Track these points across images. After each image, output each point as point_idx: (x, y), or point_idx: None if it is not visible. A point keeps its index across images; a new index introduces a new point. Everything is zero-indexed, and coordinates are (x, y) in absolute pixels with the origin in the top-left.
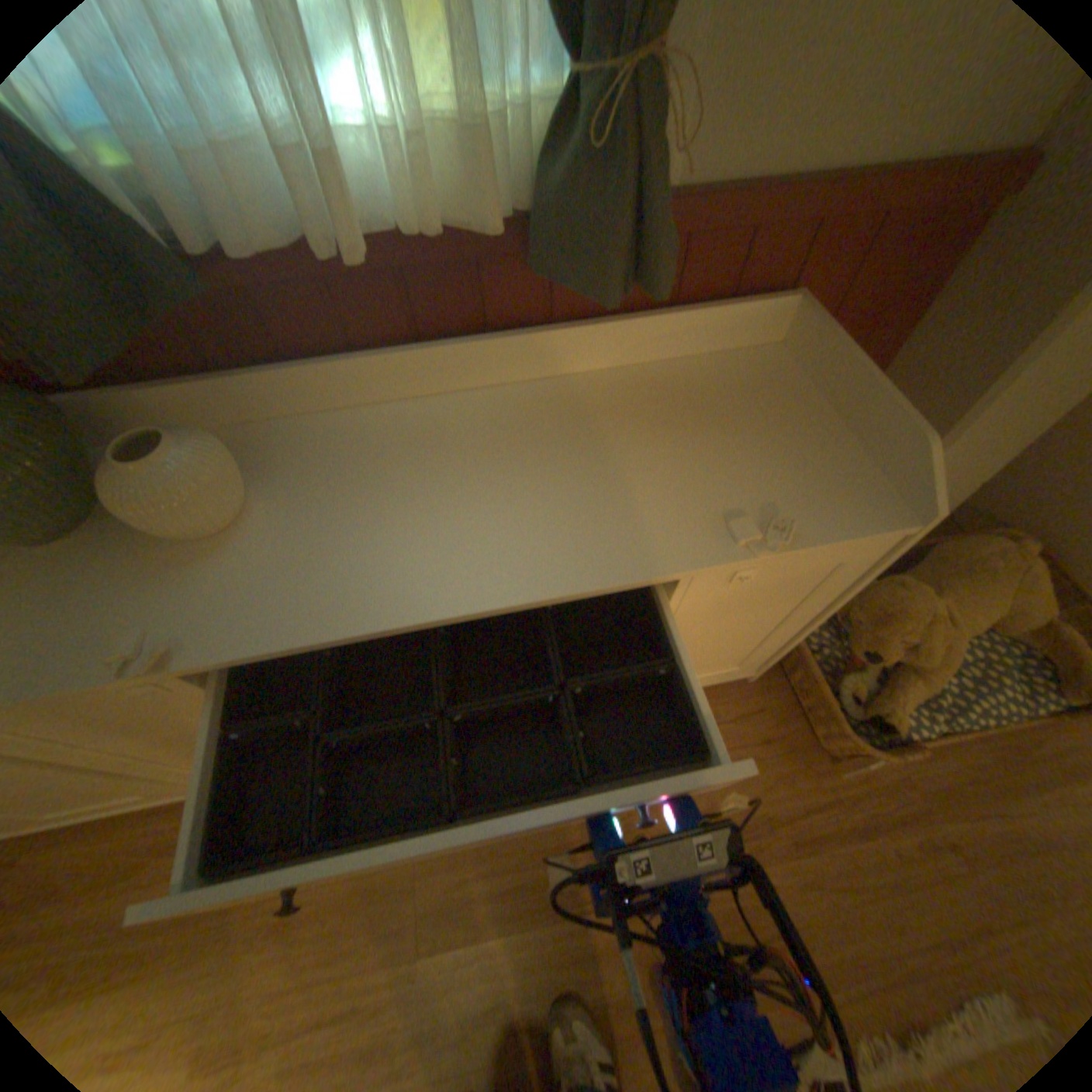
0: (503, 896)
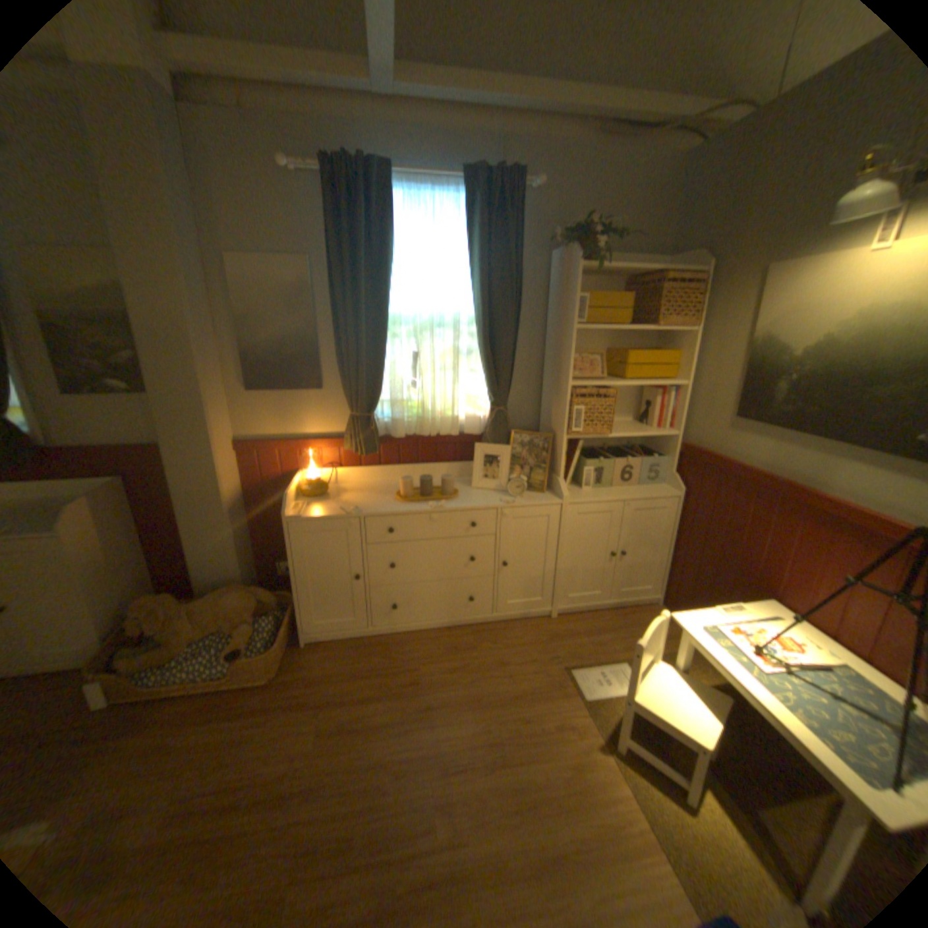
0: None
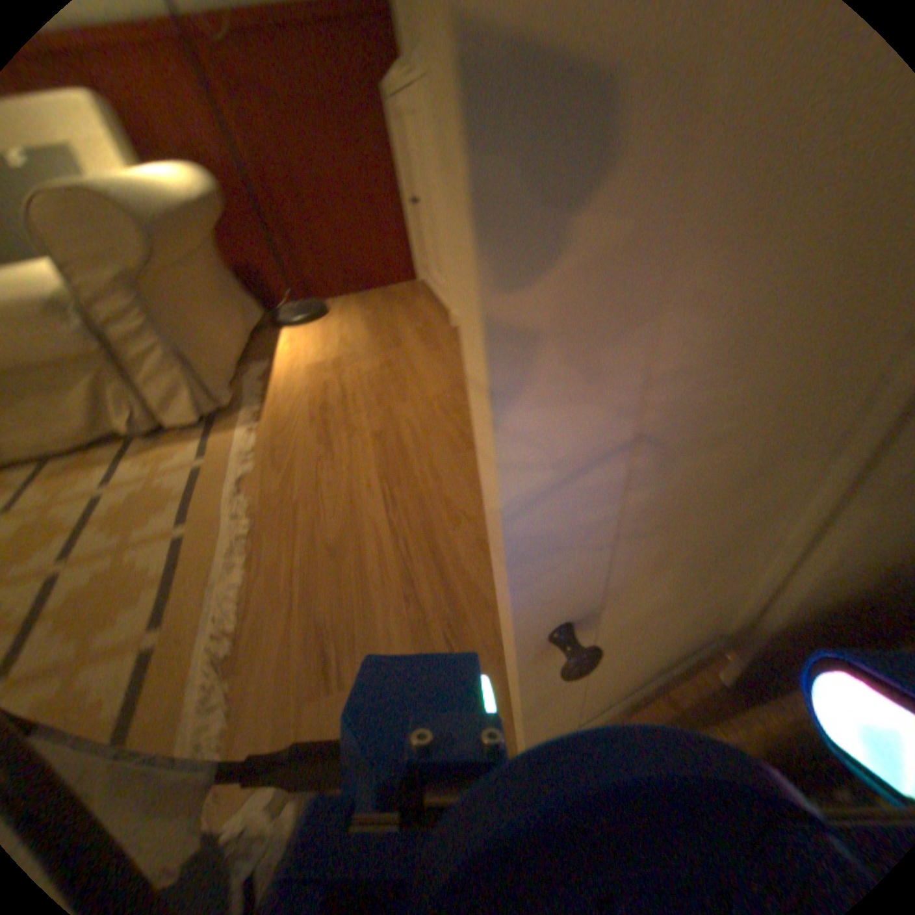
0: (398, 446)
